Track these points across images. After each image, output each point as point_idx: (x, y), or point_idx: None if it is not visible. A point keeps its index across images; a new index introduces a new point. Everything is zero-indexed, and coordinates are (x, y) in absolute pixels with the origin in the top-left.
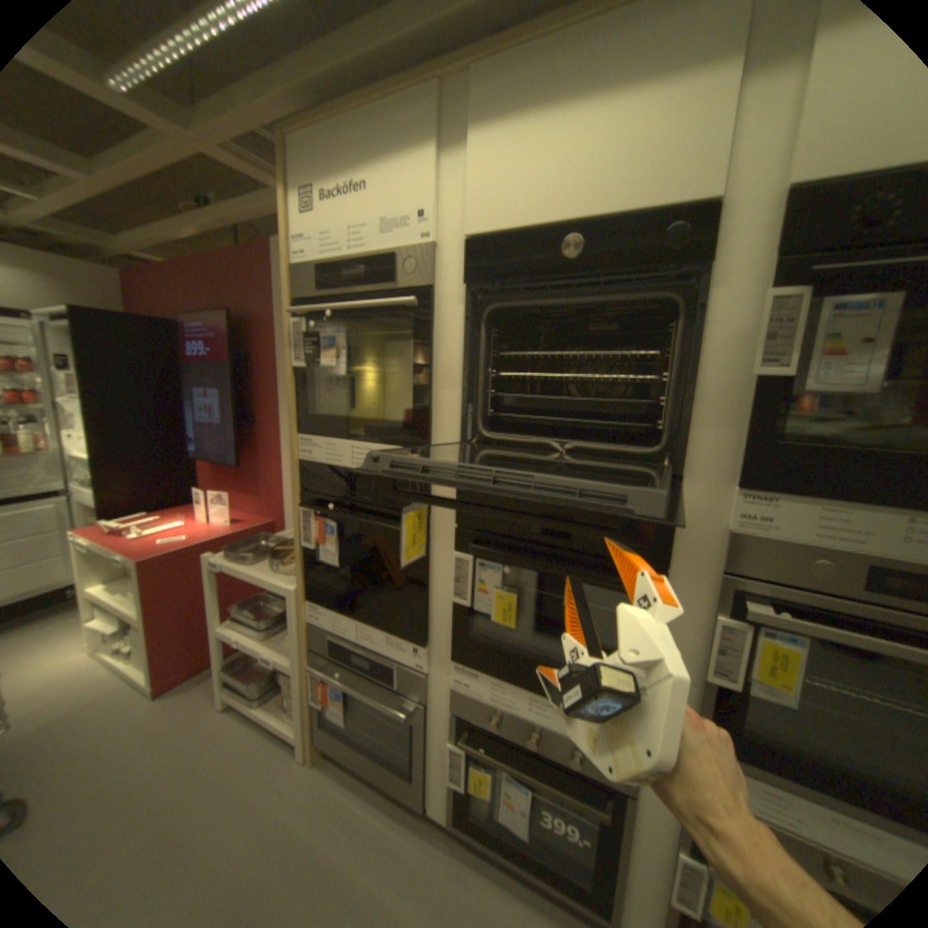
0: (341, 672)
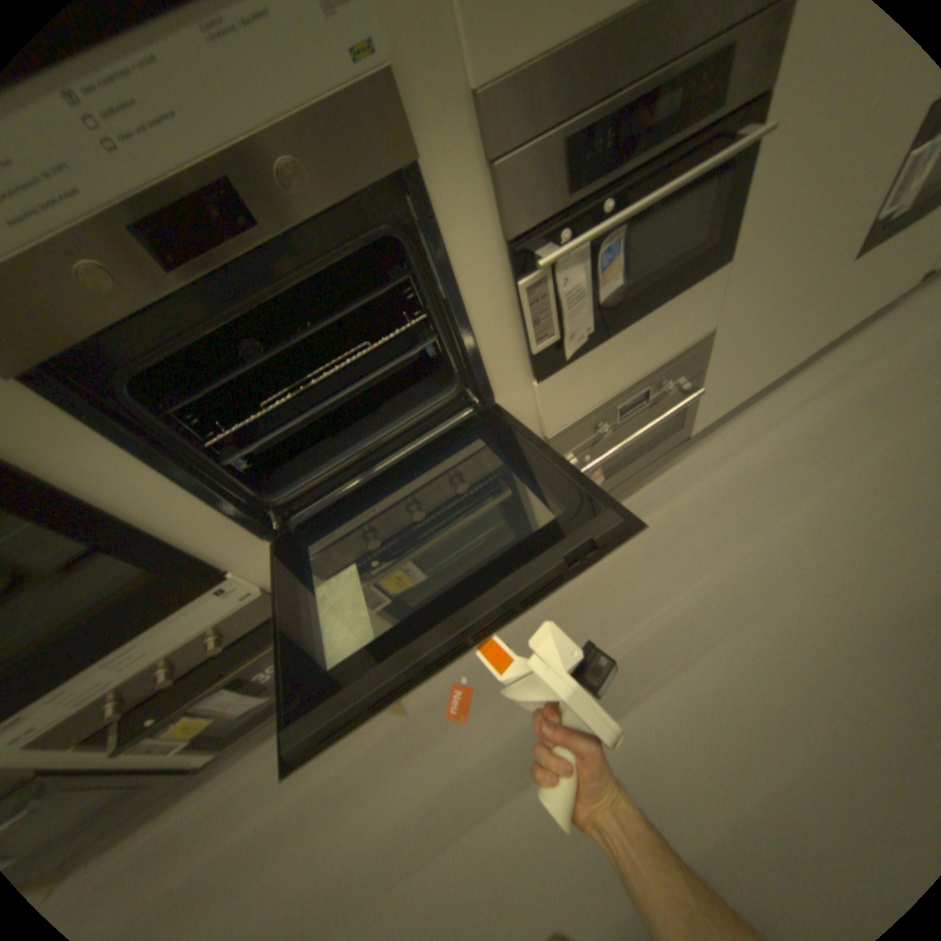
0: None
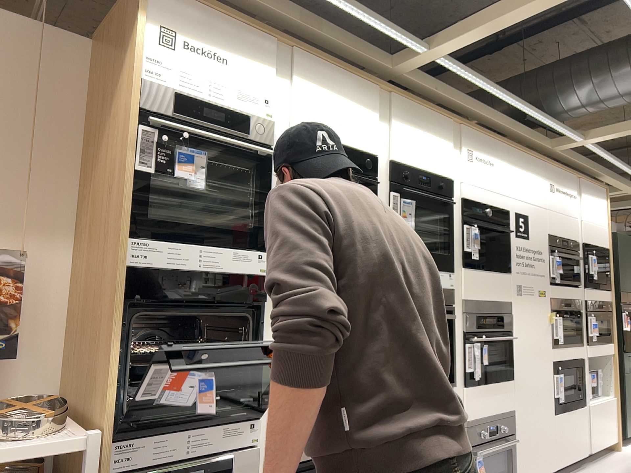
0: None
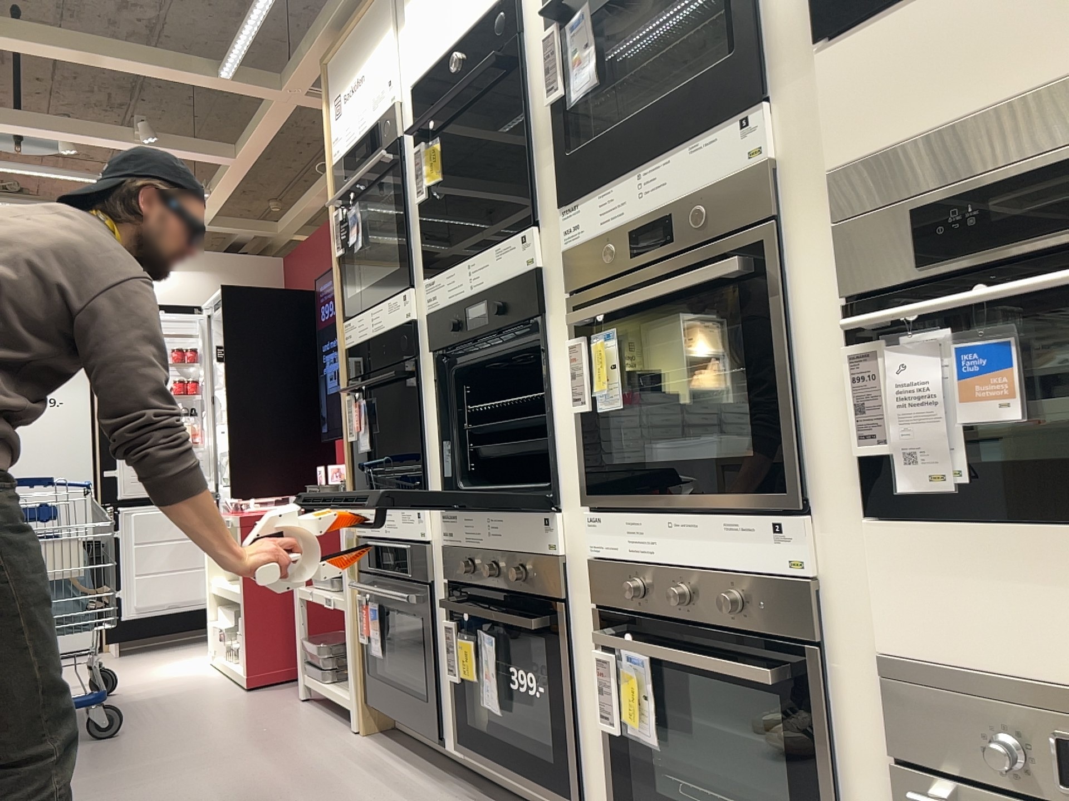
0: (377, 582)
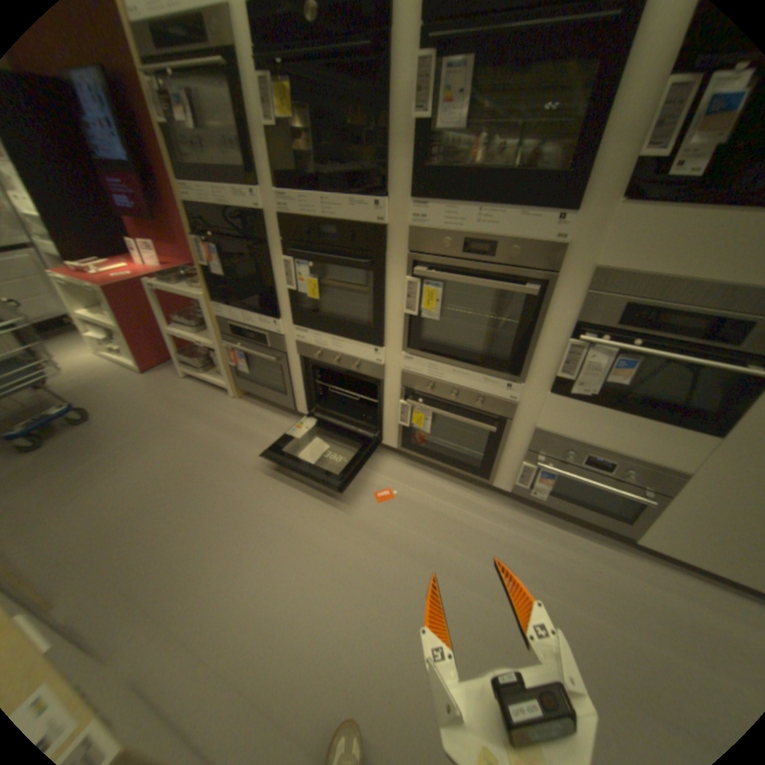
0: (239, 343)
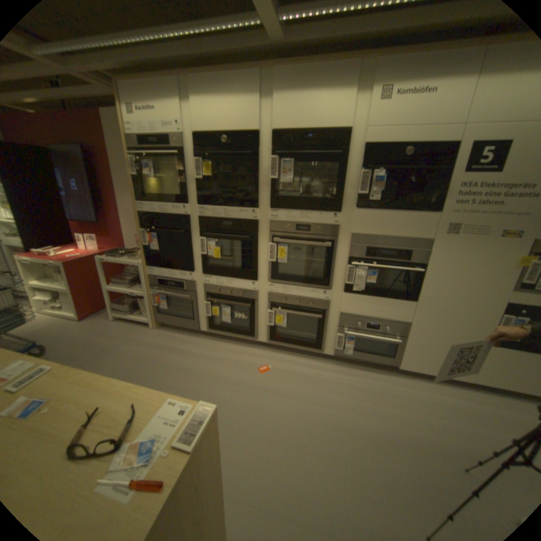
0: (164, 290)
